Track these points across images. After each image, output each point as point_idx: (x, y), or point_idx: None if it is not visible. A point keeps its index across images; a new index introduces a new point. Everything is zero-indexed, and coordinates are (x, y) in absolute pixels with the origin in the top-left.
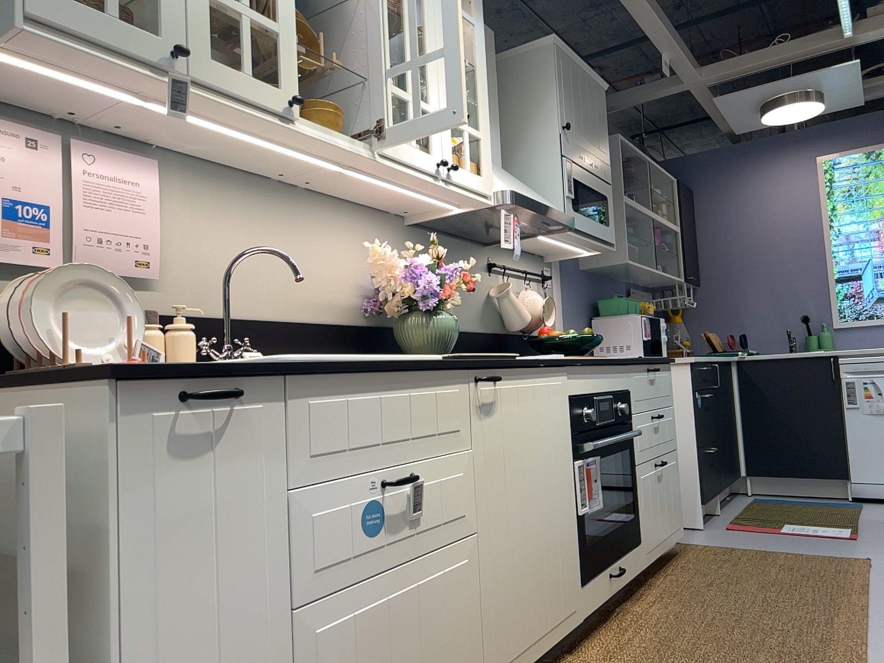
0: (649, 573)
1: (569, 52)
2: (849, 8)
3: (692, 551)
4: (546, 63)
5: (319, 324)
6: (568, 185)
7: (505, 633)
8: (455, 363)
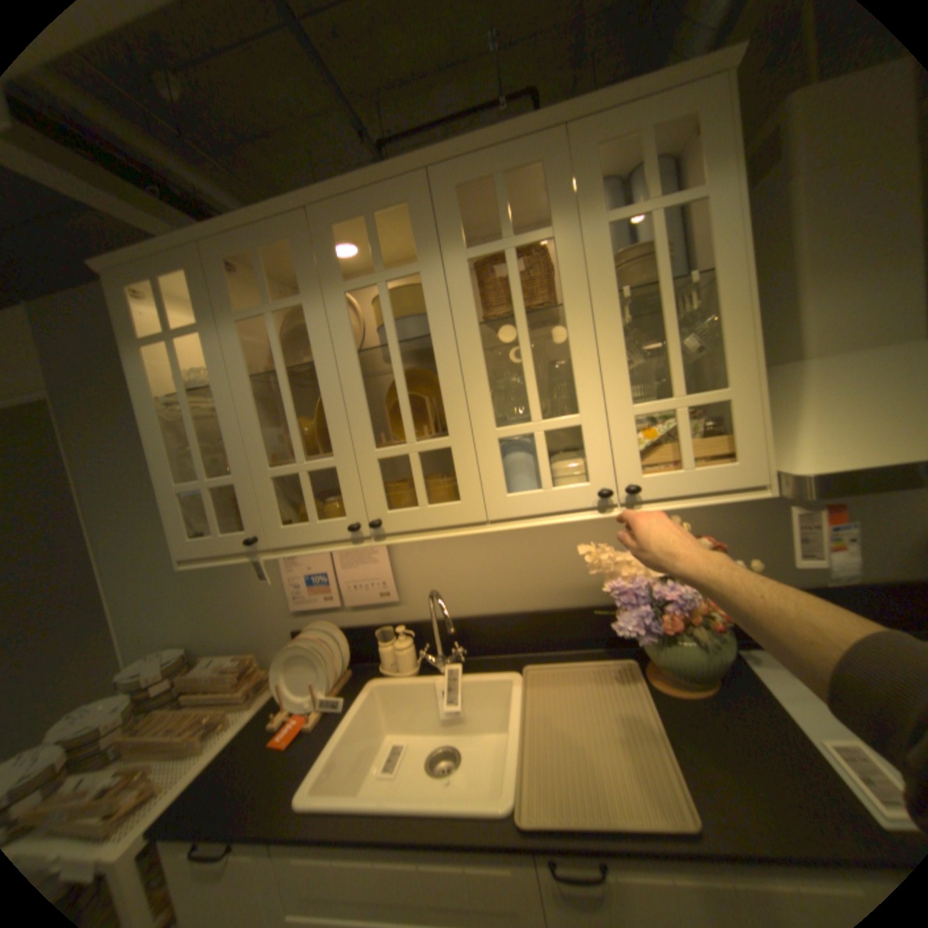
0: None
1: None
2: None
3: None
4: None
5: (559, 610)
6: None
7: None
8: (494, 848)
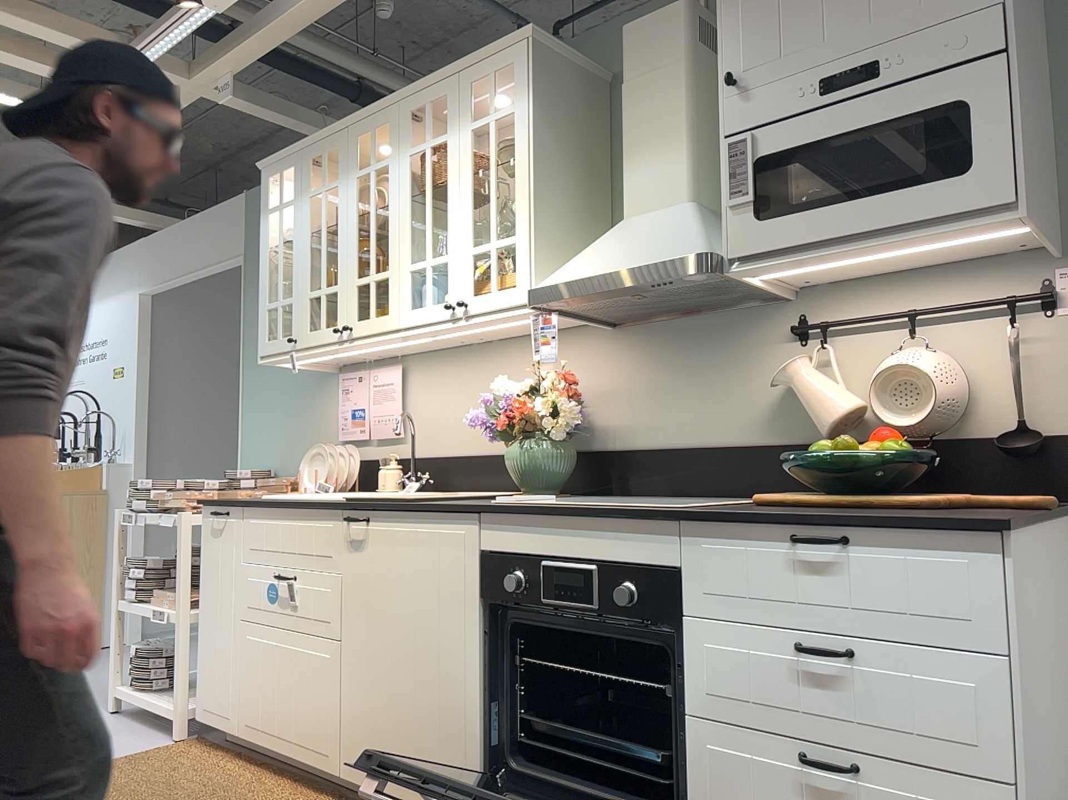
0: None
1: None
2: None
3: None
4: None
5: (502, 455)
6: (728, 187)
7: (360, 741)
8: (325, 504)
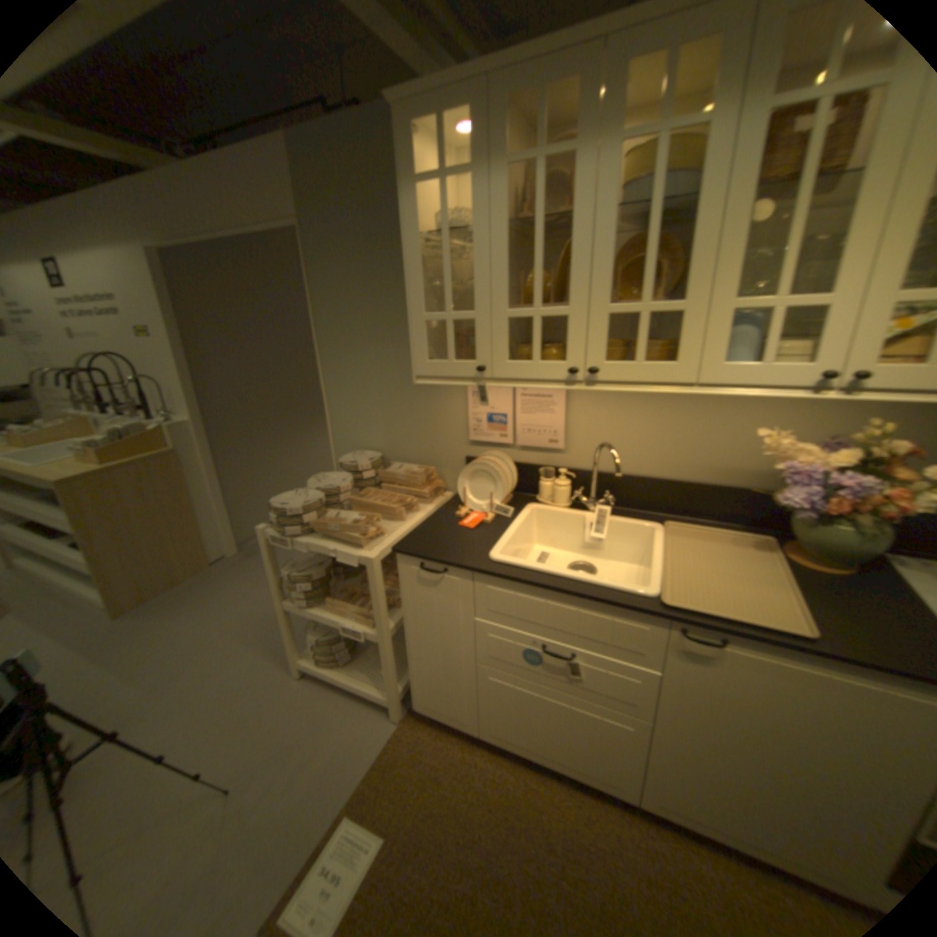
0: None
1: None
2: None
3: None
4: None
5: (712, 486)
6: None
7: (682, 801)
8: (646, 612)
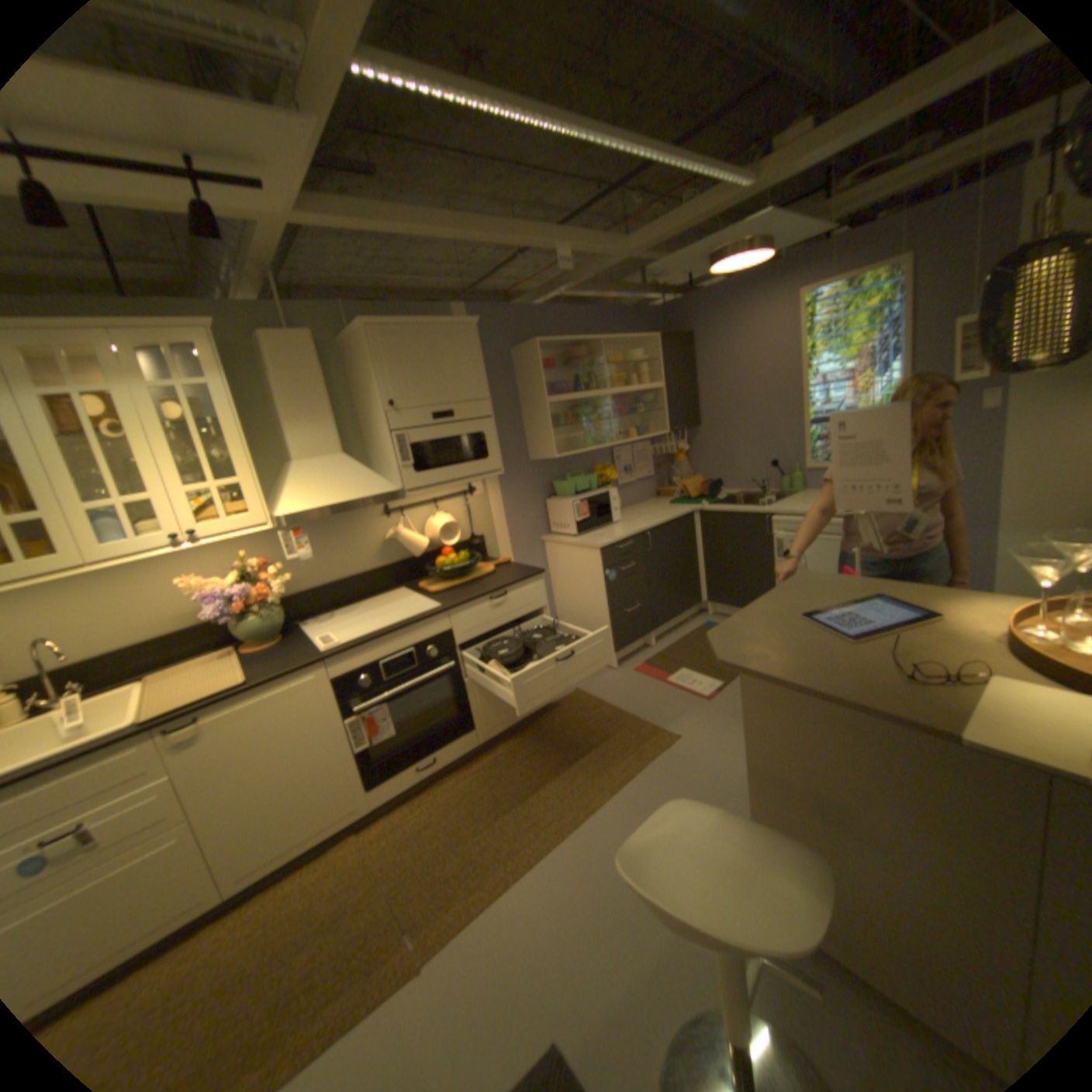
0: (509, 733)
1: (392, 319)
2: (713, 167)
3: (571, 703)
4: (365, 343)
5: (173, 632)
6: (401, 456)
7: (244, 857)
8: (124, 735)
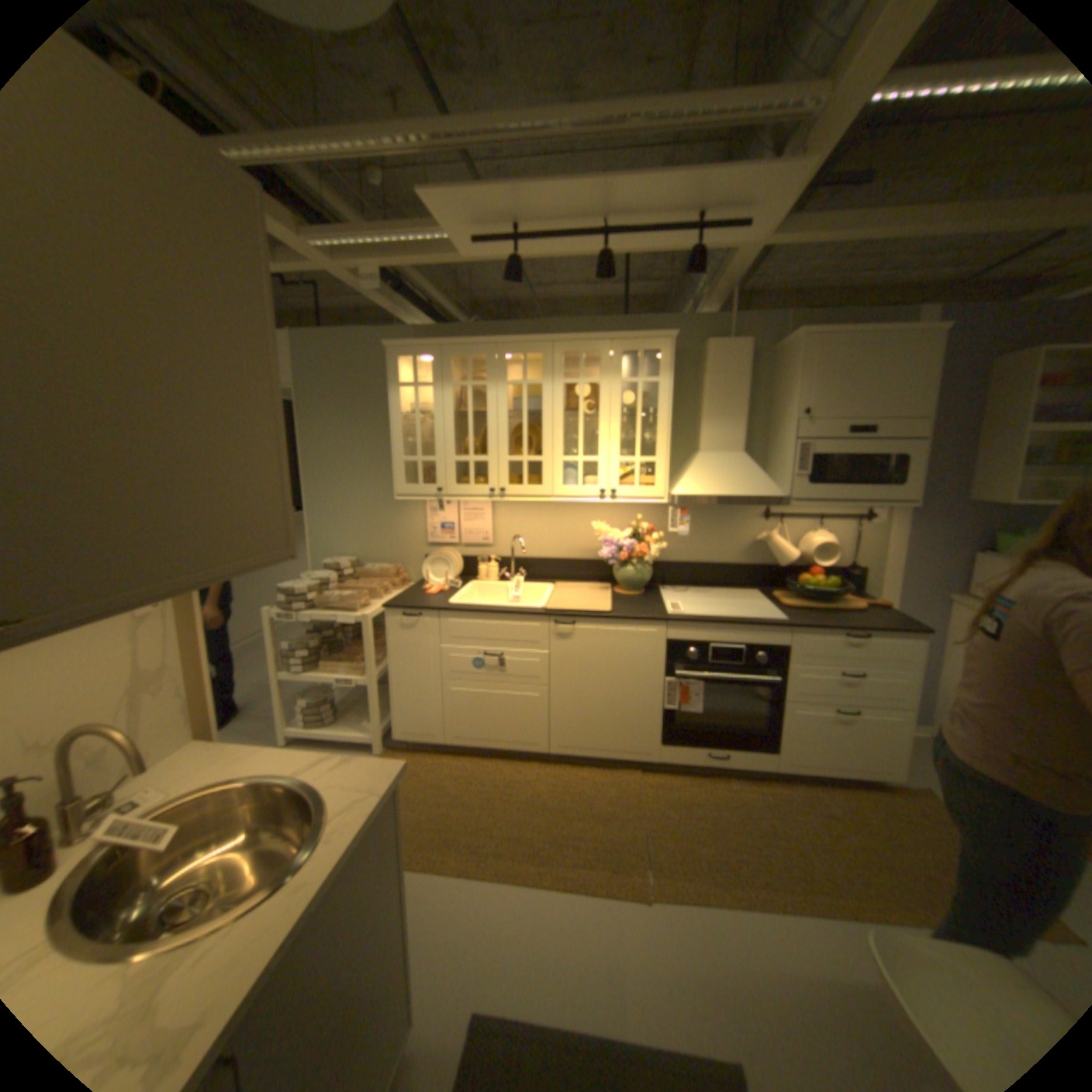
0: (817, 784)
1: (838, 329)
2: None
3: (914, 802)
4: (800, 352)
5: (579, 560)
6: (799, 465)
7: (569, 735)
8: (537, 614)
